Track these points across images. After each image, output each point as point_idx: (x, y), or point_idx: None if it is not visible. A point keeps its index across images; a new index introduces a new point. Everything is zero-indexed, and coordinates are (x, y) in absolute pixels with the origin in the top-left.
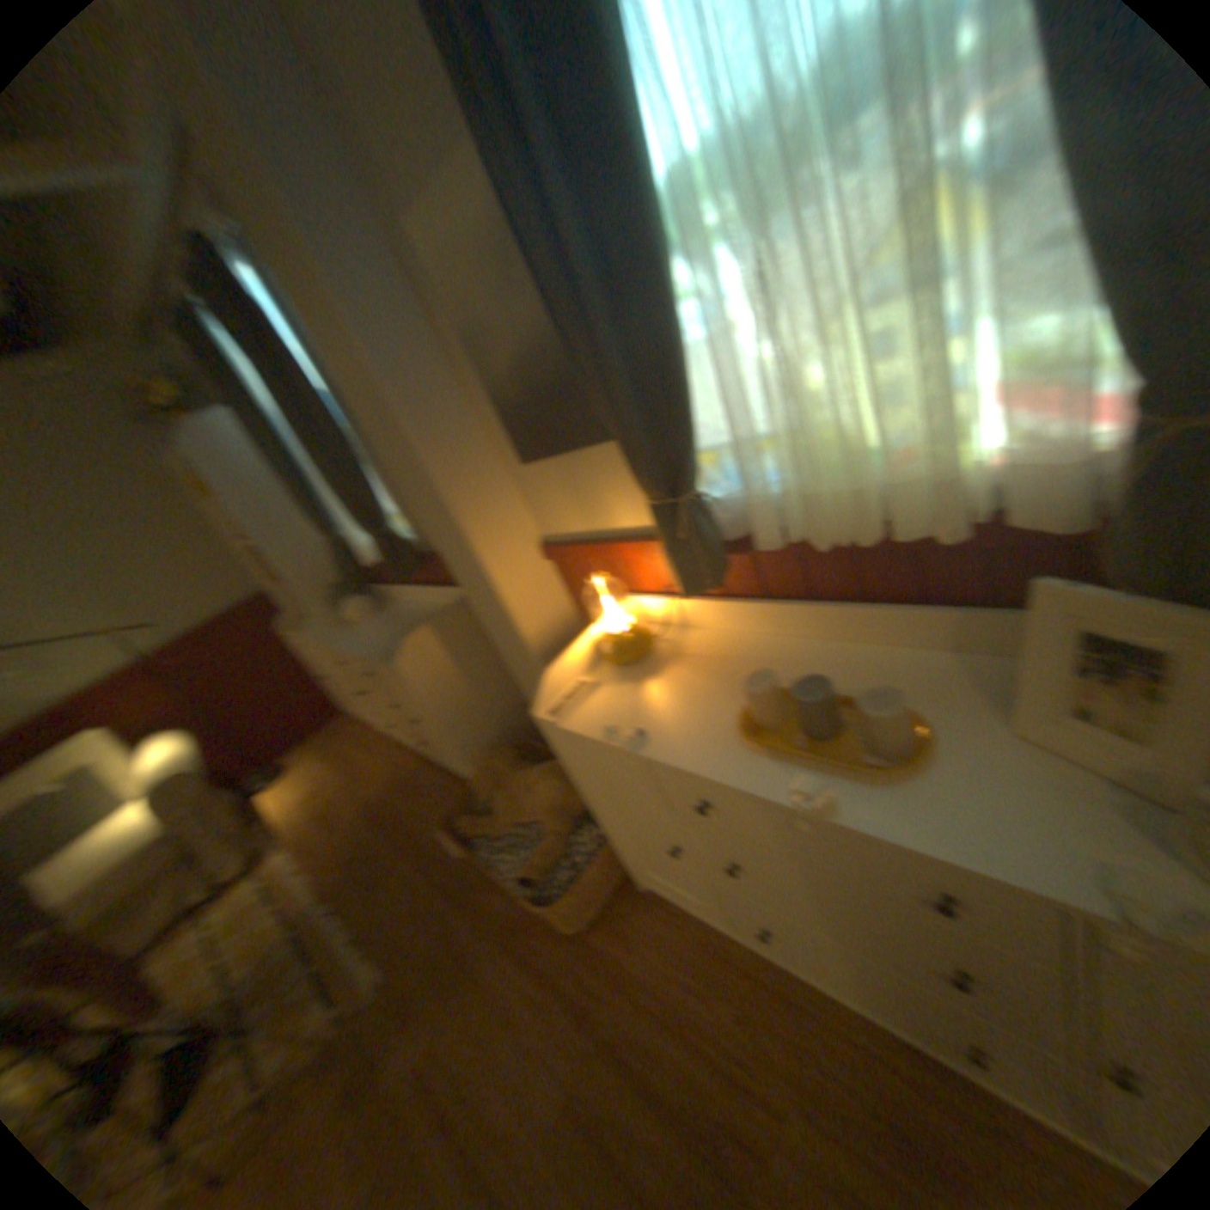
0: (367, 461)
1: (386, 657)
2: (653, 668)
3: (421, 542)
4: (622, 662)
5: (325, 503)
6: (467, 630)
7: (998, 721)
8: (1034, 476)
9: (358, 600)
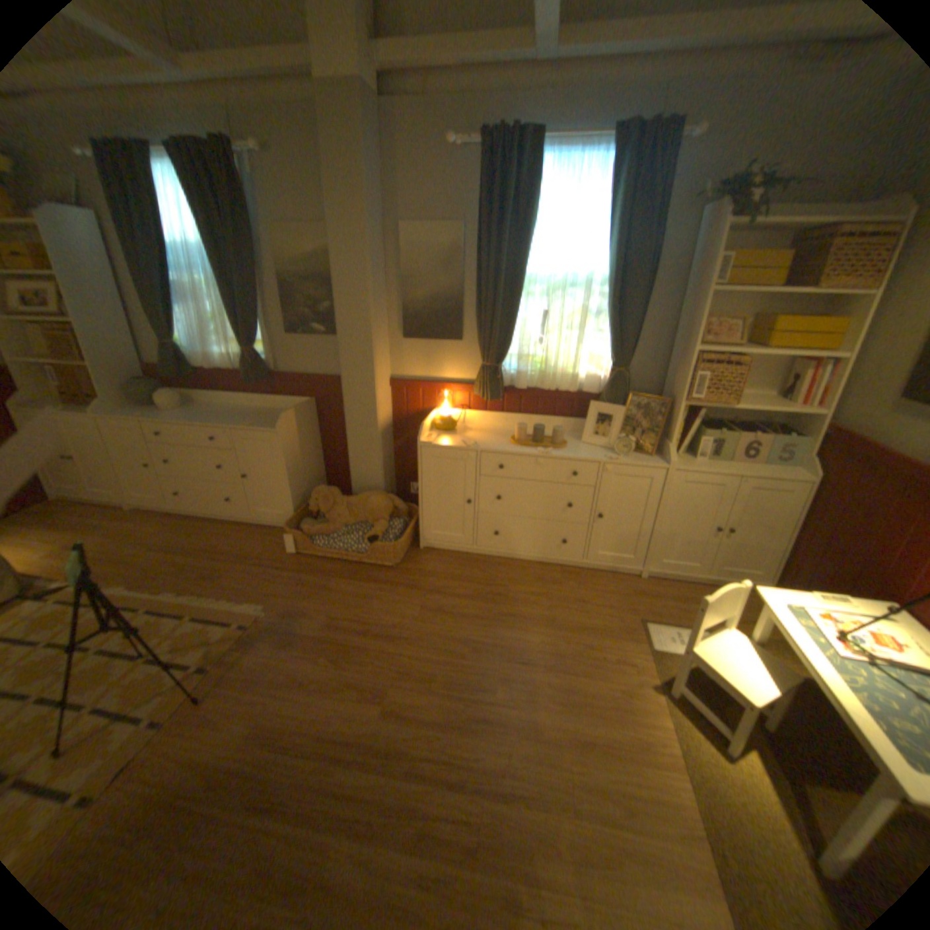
0: (259, 302)
1: (245, 425)
2: (459, 433)
3: (269, 363)
4: (447, 429)
5: (172, 314)
6: (305, 420)
7: (575, 441)
8: (586, 382)
9: (167, 392)
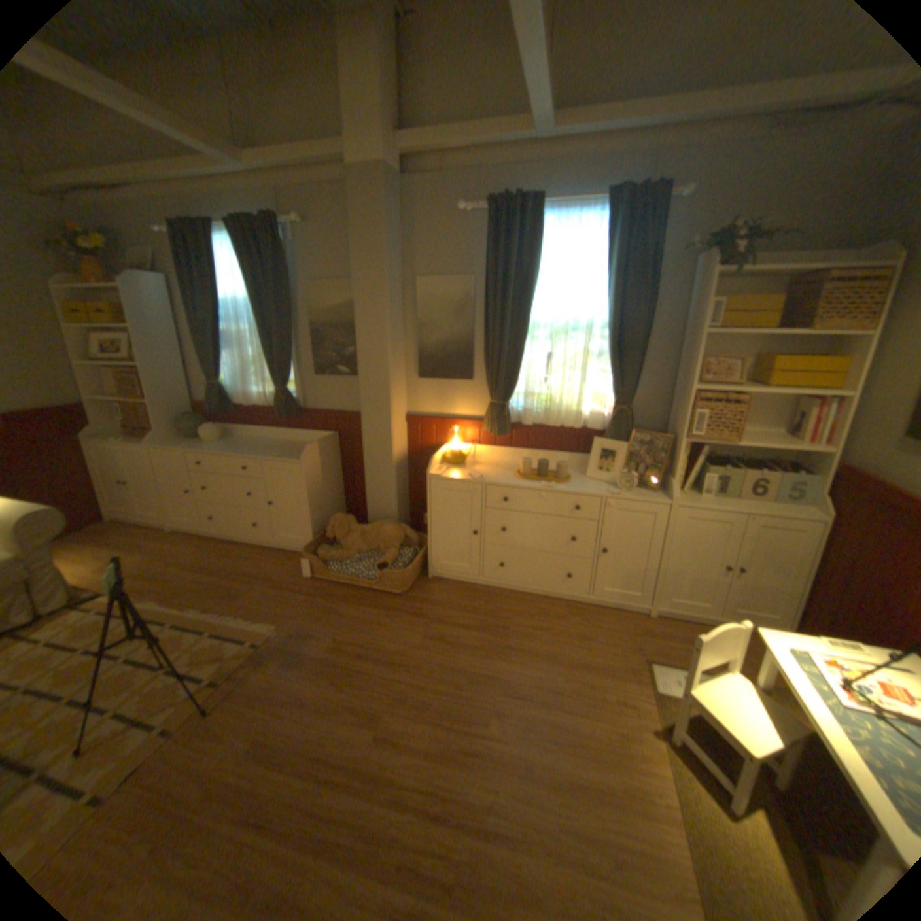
0: (292, 347)
1: (273, 456)
2: (467, 466)
3: (299, 400)
4: (456, 462)
5: (219, 359)
6: (327, 452)
7: (580, 476)
8: (591, 418)
9: (210, 426)
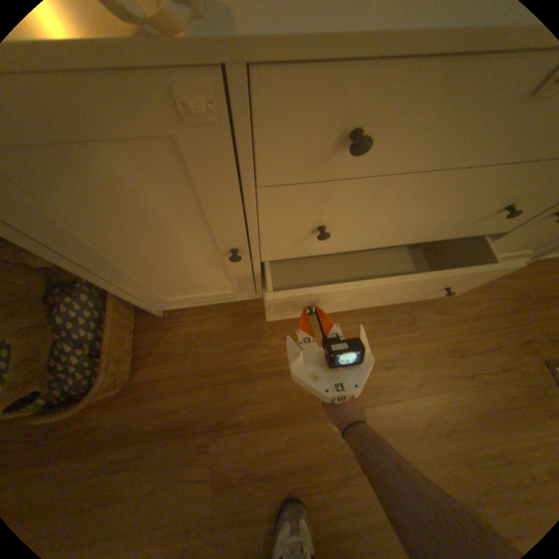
0: None
1: None
2: None
3: None
4: None
5: None
6: None
7: None
8: None
9: None
